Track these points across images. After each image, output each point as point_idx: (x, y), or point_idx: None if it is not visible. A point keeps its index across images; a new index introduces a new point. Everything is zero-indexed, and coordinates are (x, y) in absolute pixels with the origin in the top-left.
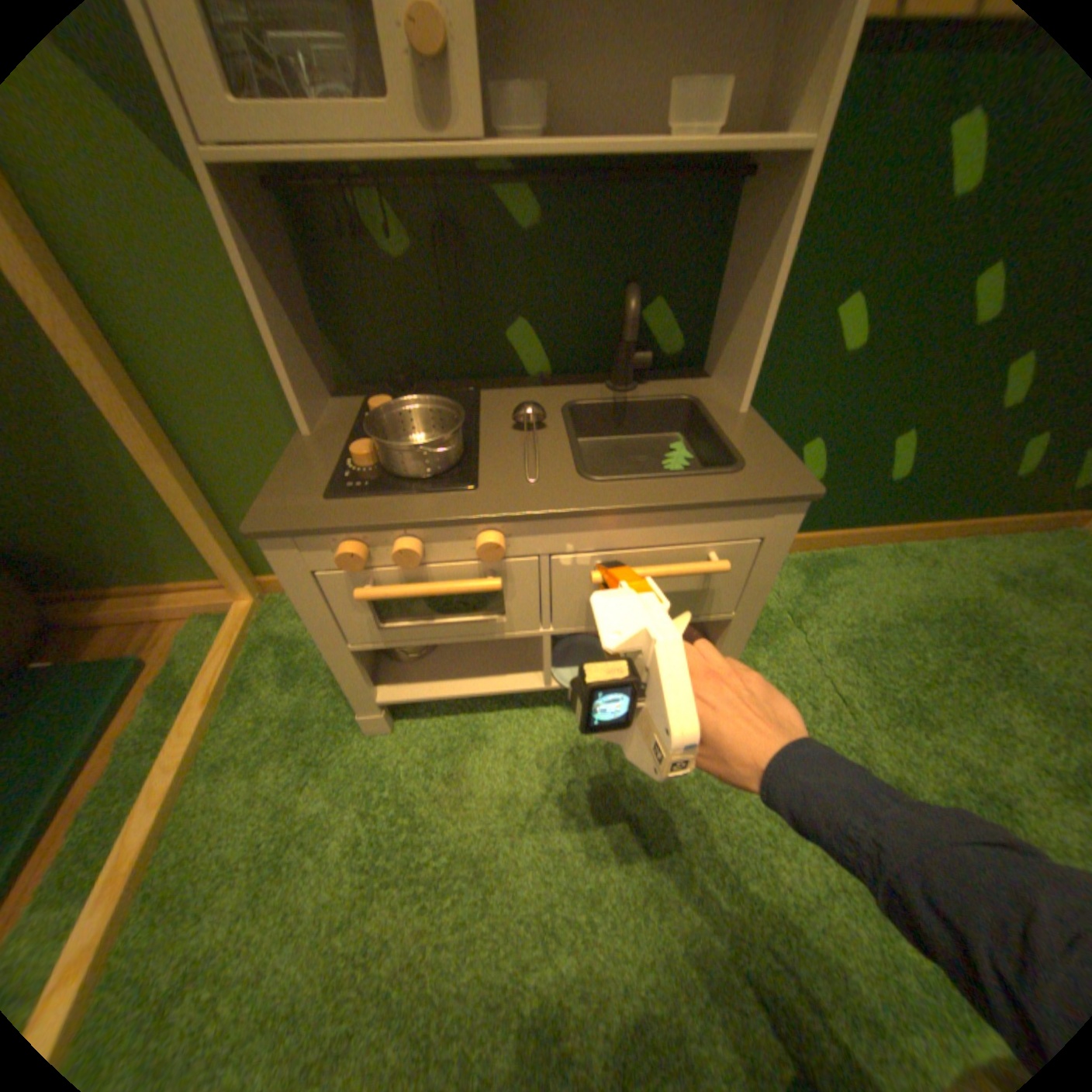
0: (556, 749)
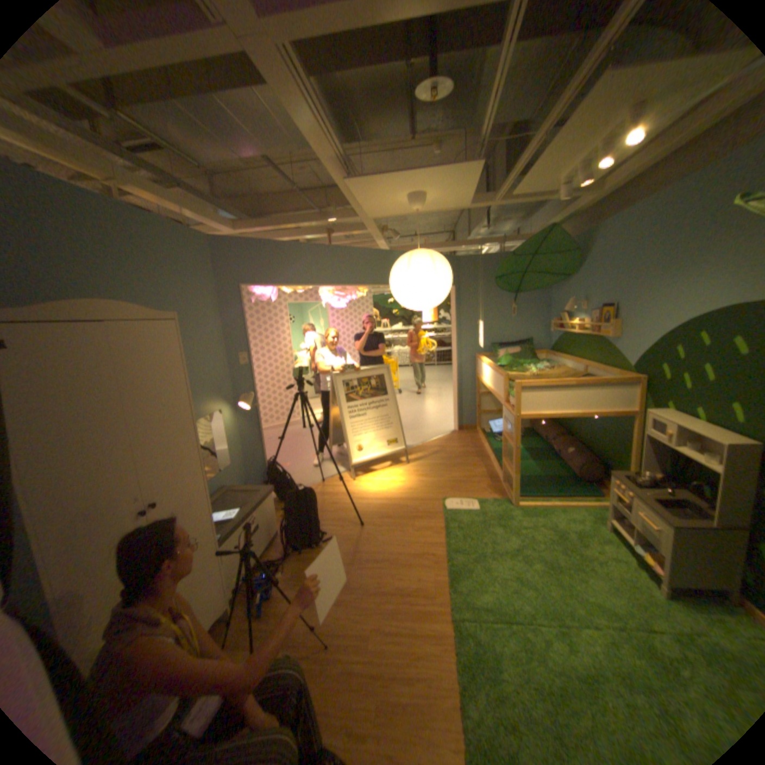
0: (622, 562)
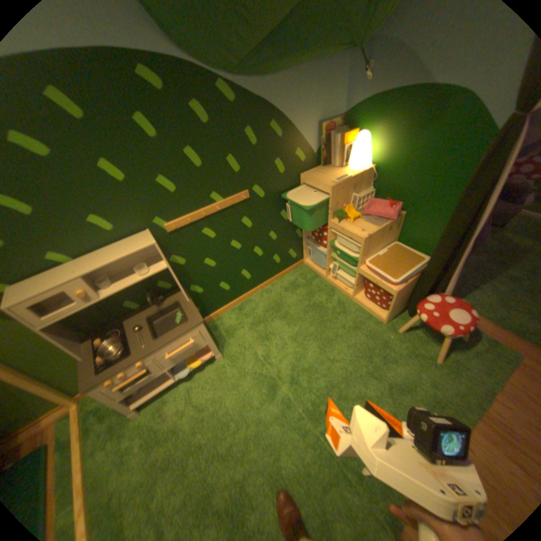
0: (184, 393)
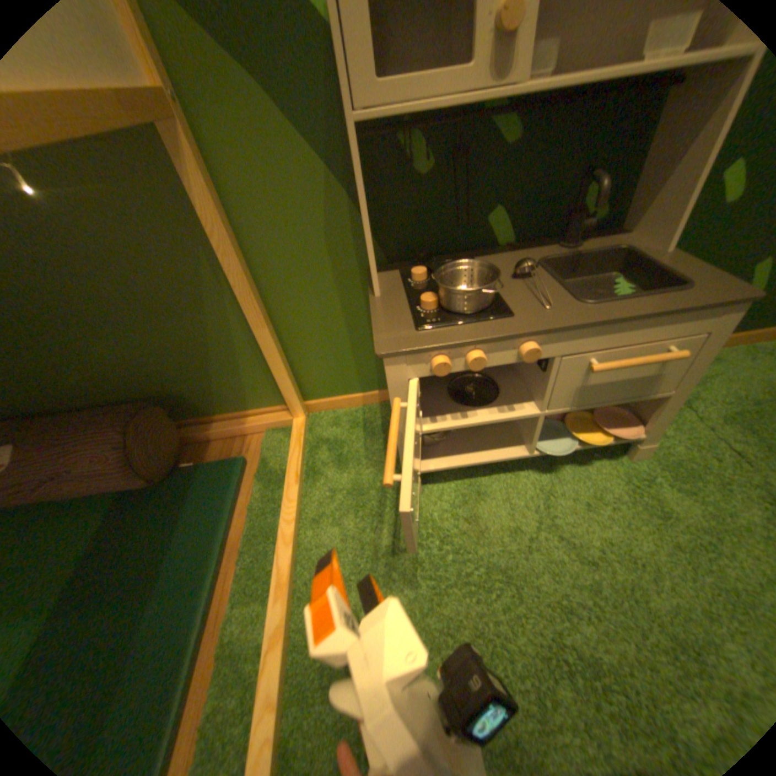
0: (537, 498)
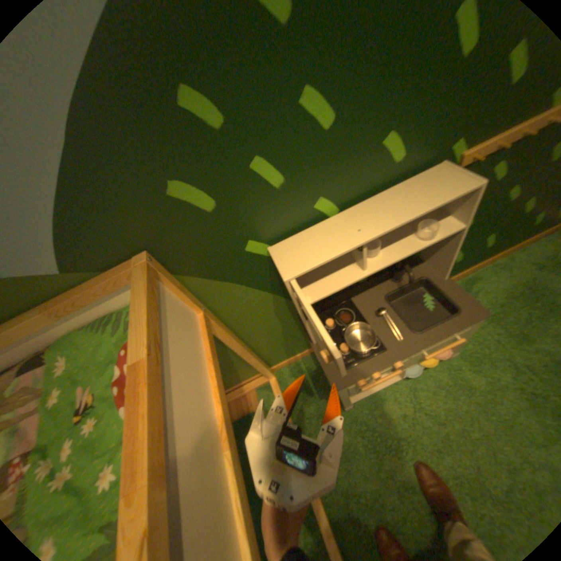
0: (409, 394)
